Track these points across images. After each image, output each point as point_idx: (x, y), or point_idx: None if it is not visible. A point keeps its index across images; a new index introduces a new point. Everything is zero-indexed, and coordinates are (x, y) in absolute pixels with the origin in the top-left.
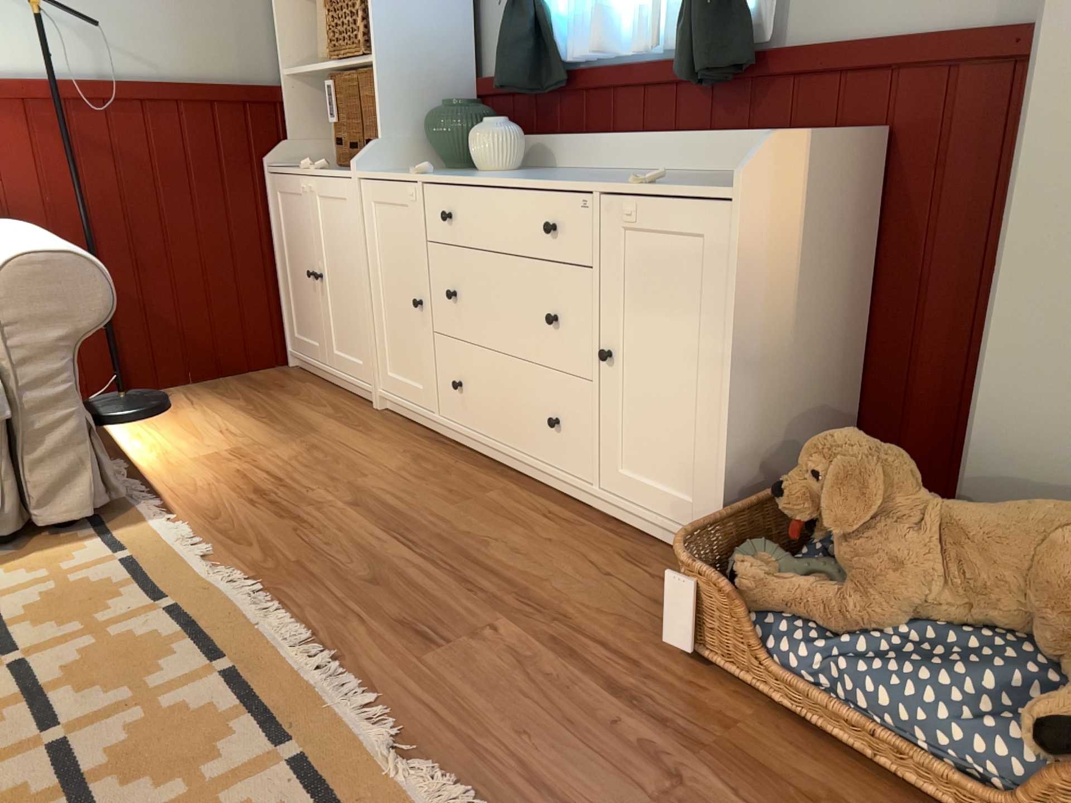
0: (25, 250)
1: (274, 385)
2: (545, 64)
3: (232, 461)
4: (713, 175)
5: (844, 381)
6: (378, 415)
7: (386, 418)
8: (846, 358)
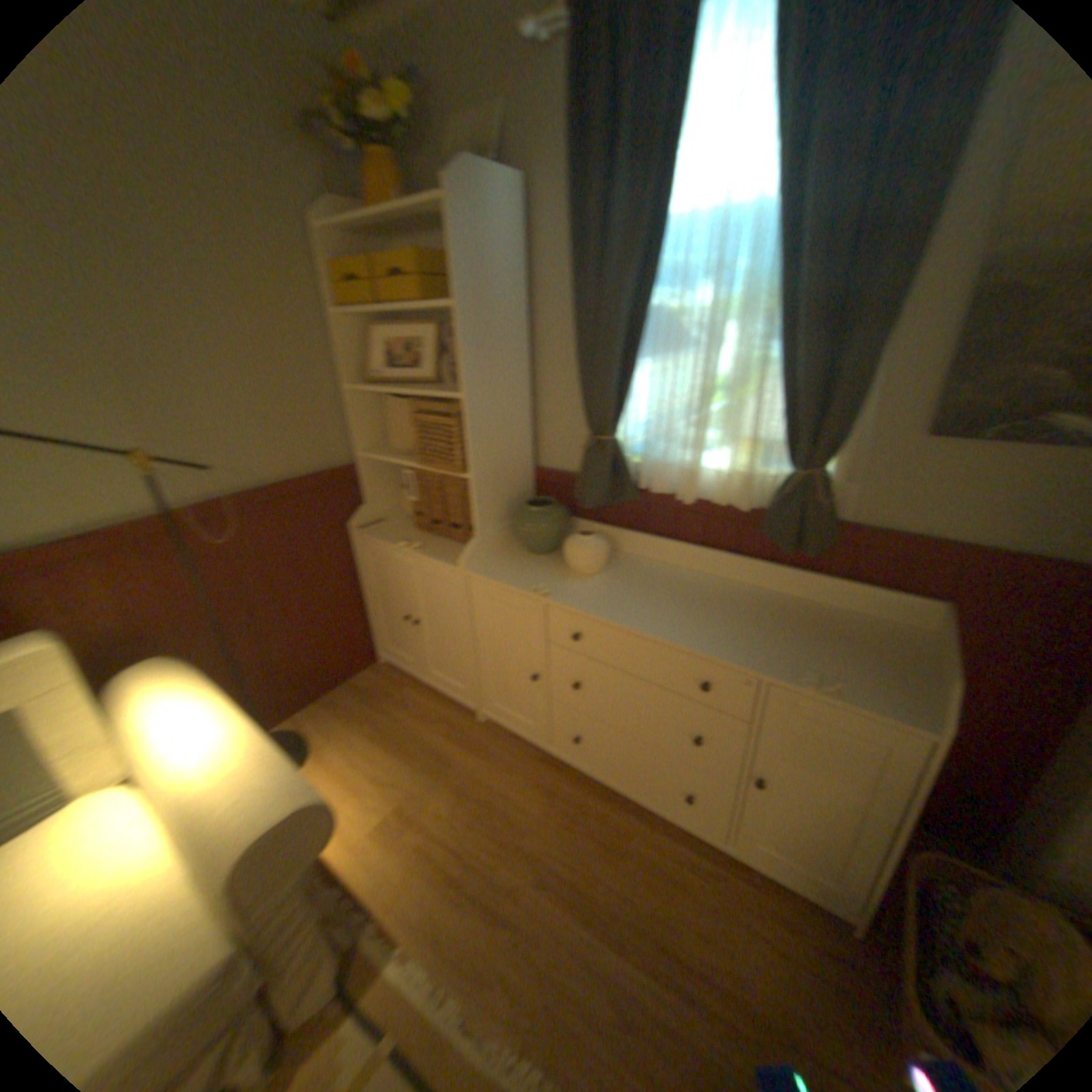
0: (241, 821)
1: (379, 696)
2: (615, 480)
3: (402, 834)
4: (793, 604)
5: None
6: (485, 729)
7: (494, 734)
8: None
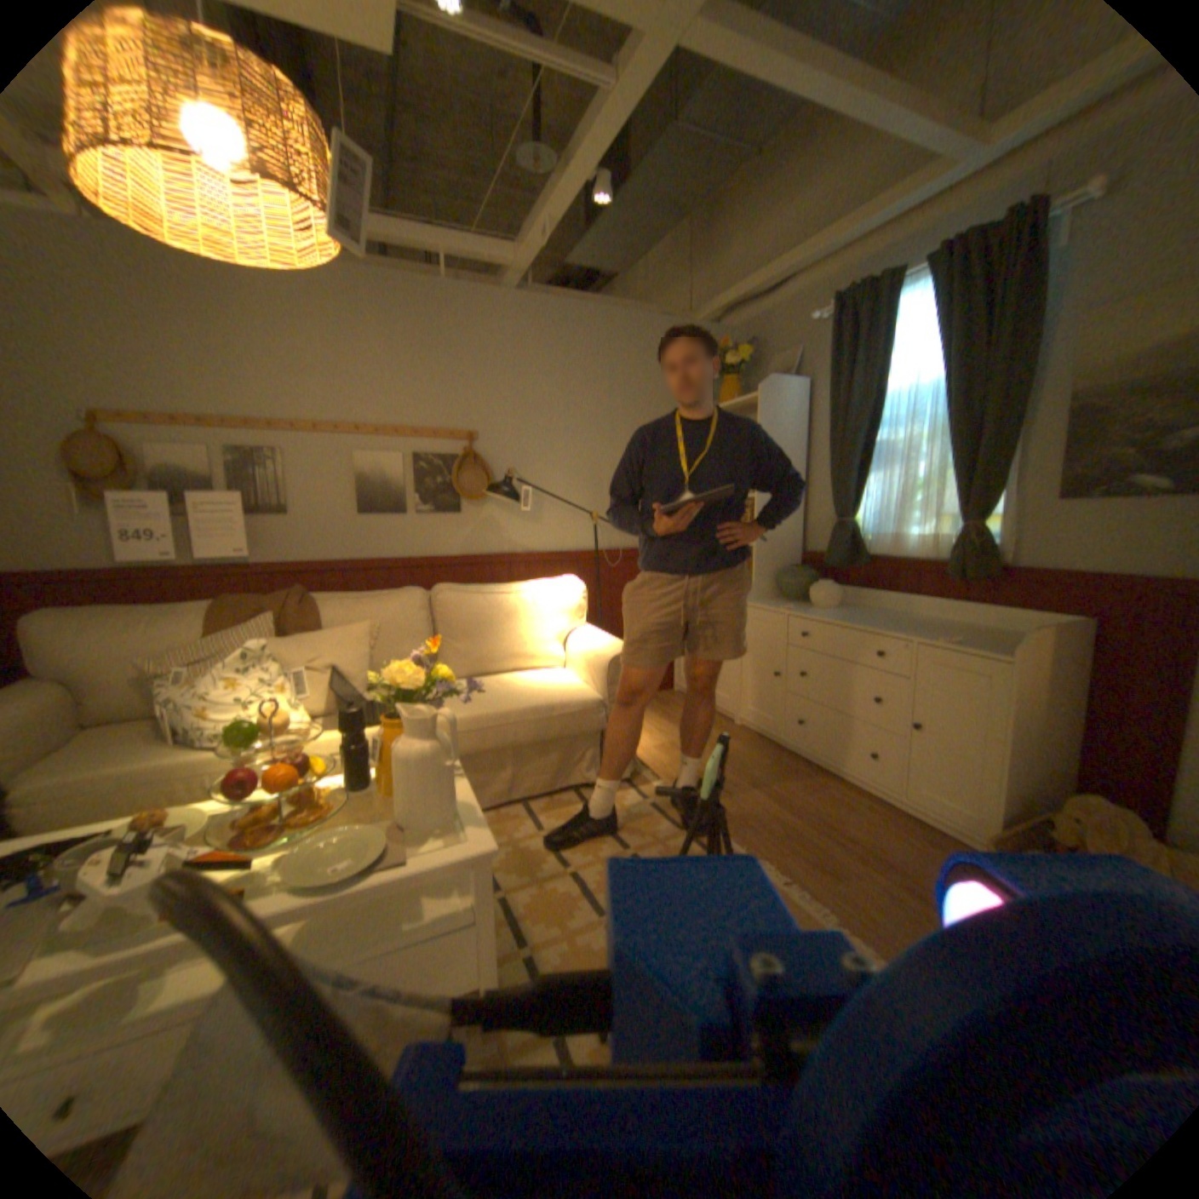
0: (615, 648)
1: (671, 703)
2: (854, 551)
3: (674, 751)
4: (975, 627)
5: (1072, 756)
6: (740, 729)
7: (746, 732)
8: (1074, 744)
